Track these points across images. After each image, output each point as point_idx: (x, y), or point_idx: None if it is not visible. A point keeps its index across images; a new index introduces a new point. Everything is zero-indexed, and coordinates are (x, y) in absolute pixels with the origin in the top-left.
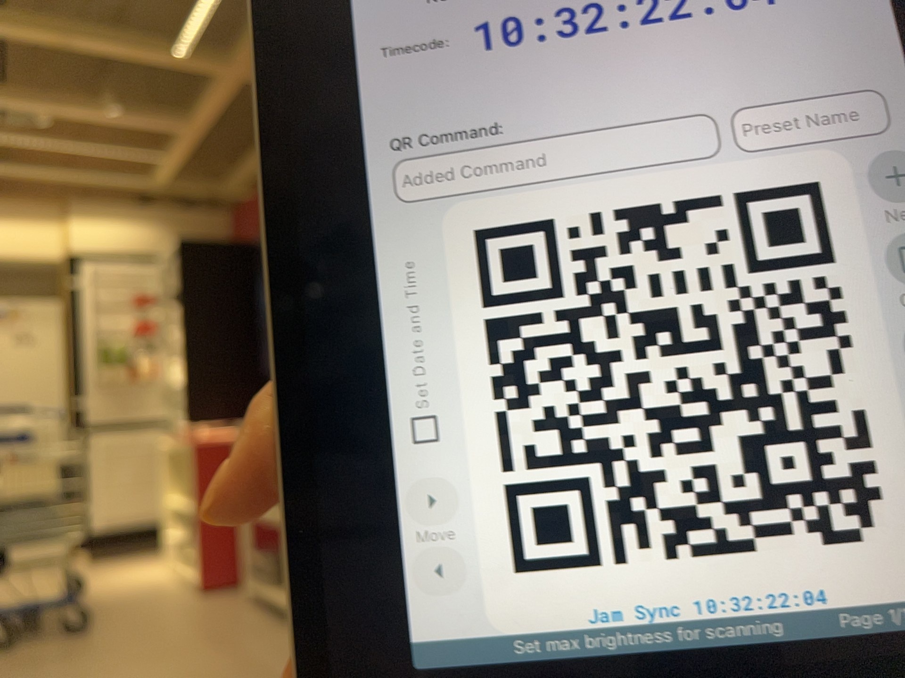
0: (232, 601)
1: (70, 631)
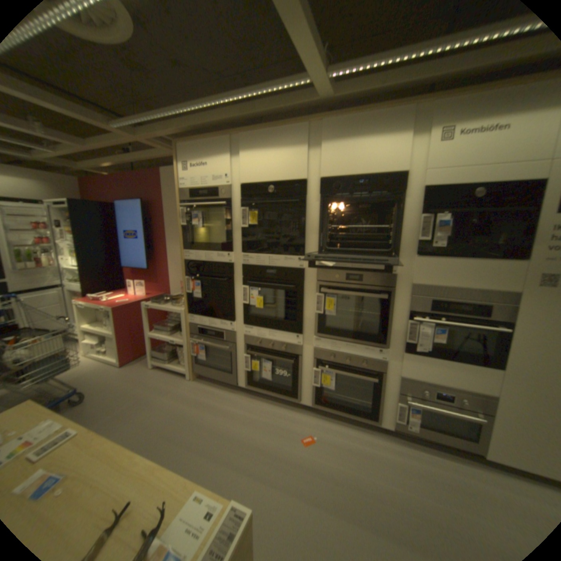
0: (141, 369)
1: (70, 401)
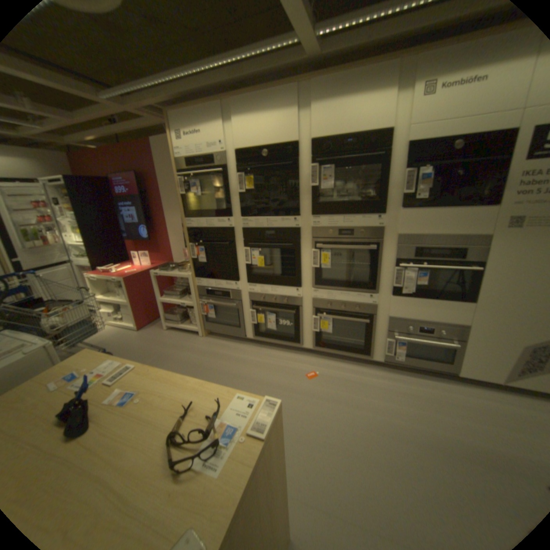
0: (156, 331)
1: None
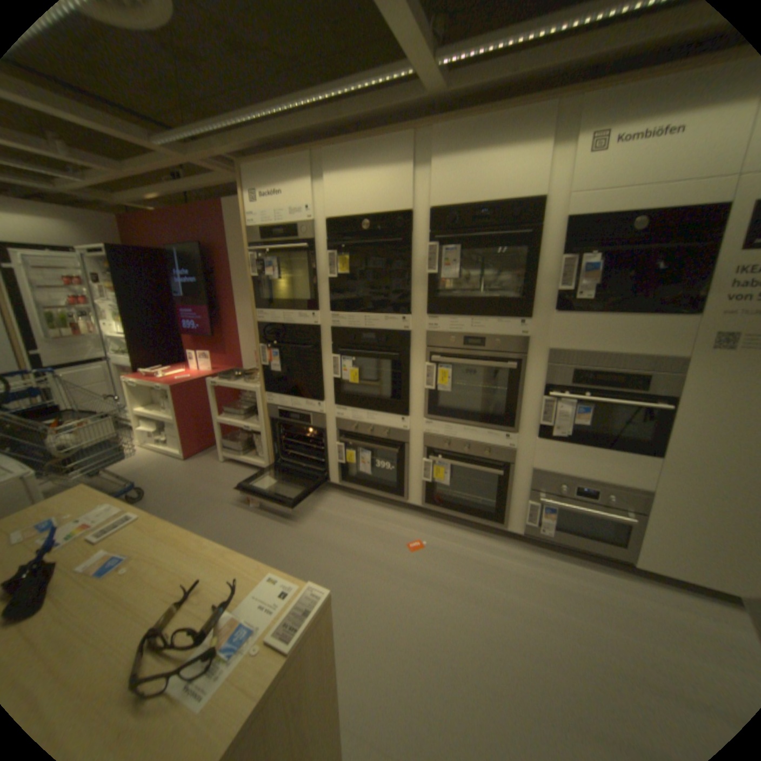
0: (209, 463)
1: (126, 500)
